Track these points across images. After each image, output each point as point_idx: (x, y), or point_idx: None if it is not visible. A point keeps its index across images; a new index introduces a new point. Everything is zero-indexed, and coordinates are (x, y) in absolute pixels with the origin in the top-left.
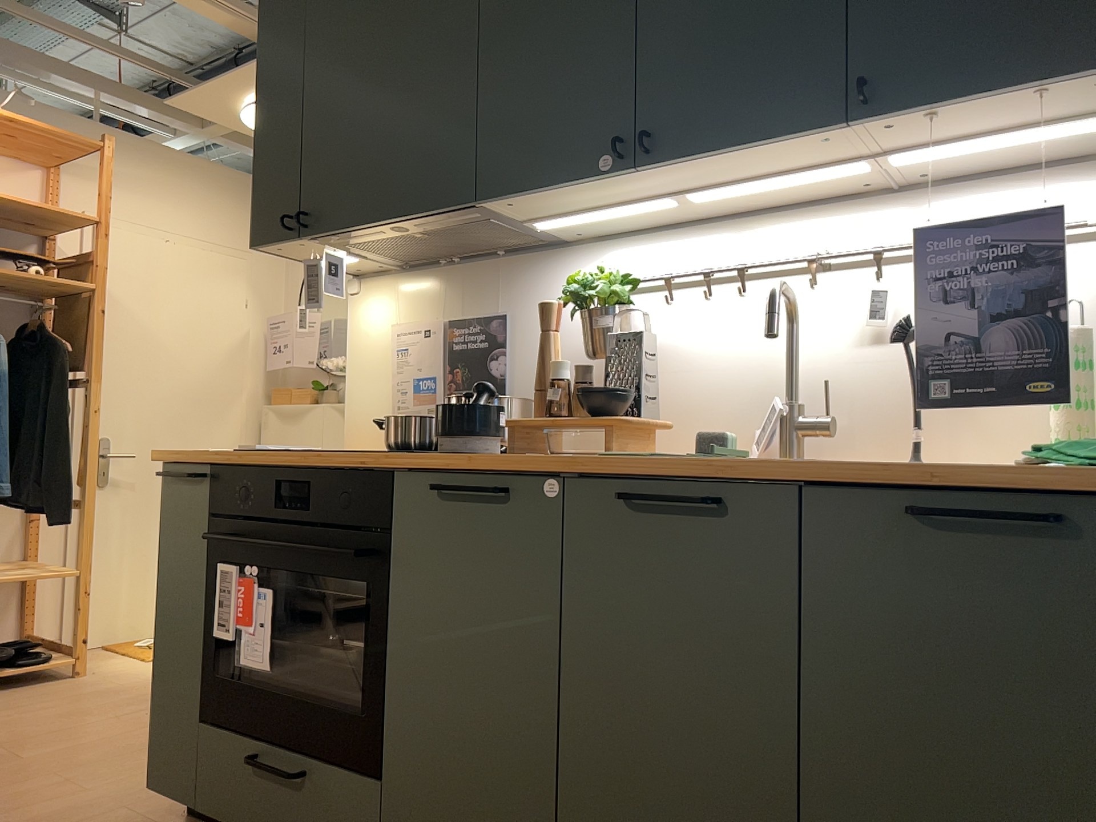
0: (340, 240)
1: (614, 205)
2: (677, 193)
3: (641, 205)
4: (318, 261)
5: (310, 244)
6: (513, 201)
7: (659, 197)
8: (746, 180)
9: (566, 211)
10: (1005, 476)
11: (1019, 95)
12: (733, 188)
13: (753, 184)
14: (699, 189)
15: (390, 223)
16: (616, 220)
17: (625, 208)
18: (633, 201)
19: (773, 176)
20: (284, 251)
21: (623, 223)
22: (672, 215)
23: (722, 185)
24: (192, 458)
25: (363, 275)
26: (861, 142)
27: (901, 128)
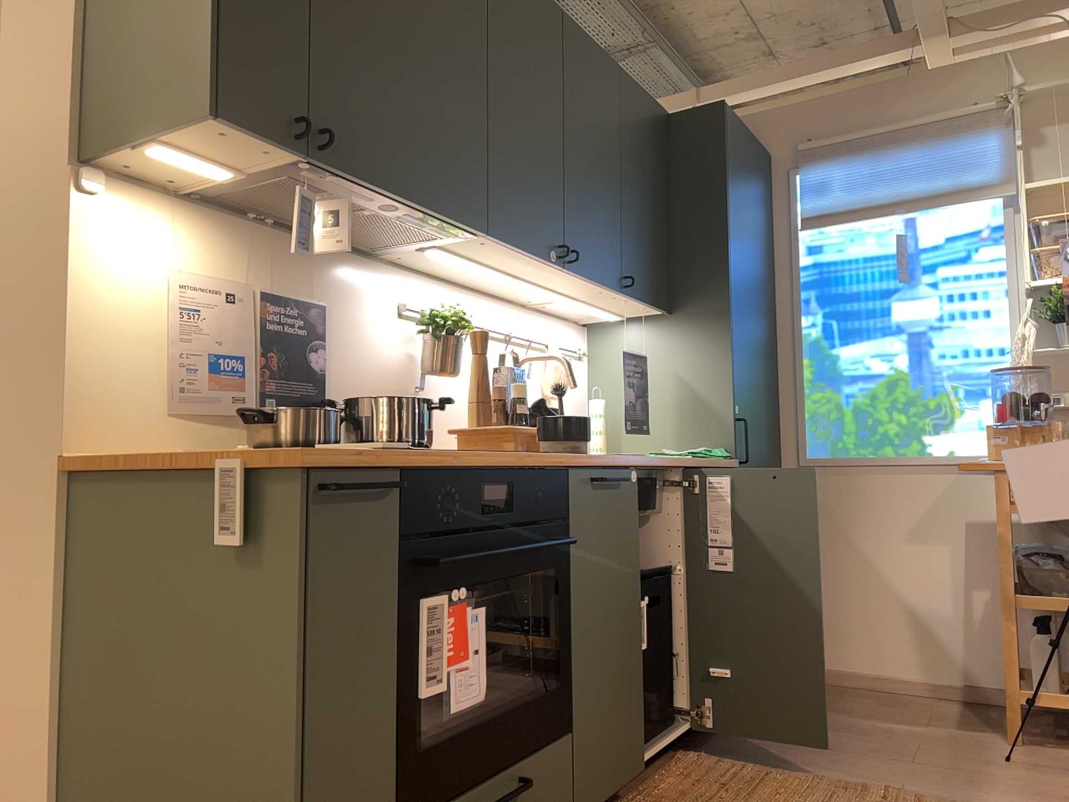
0: (324, 179)
1: (489, 265)
2: (517, 276)
3: (497, 272)
4: (312, 195)
5: (271, 156)
6: (489, 242)
7: (510, 273)
8: (543, 285)
9: (465, 253)
10: (713, 462)
11: (644, 305)
12: (533, 285)
13: (542, 288)
14: (526, 279)
15: (407, 204)
16: (438, 263)
17: (486, 269)
18: (499, 269)
19: (552, 288)
20: (214, 136)
21: (431, 264)
22: (460, 274)
23: (535, 282)
24: (380, 461)
25: (103, 169)
26: (598, 295)
27: (615, 297)
